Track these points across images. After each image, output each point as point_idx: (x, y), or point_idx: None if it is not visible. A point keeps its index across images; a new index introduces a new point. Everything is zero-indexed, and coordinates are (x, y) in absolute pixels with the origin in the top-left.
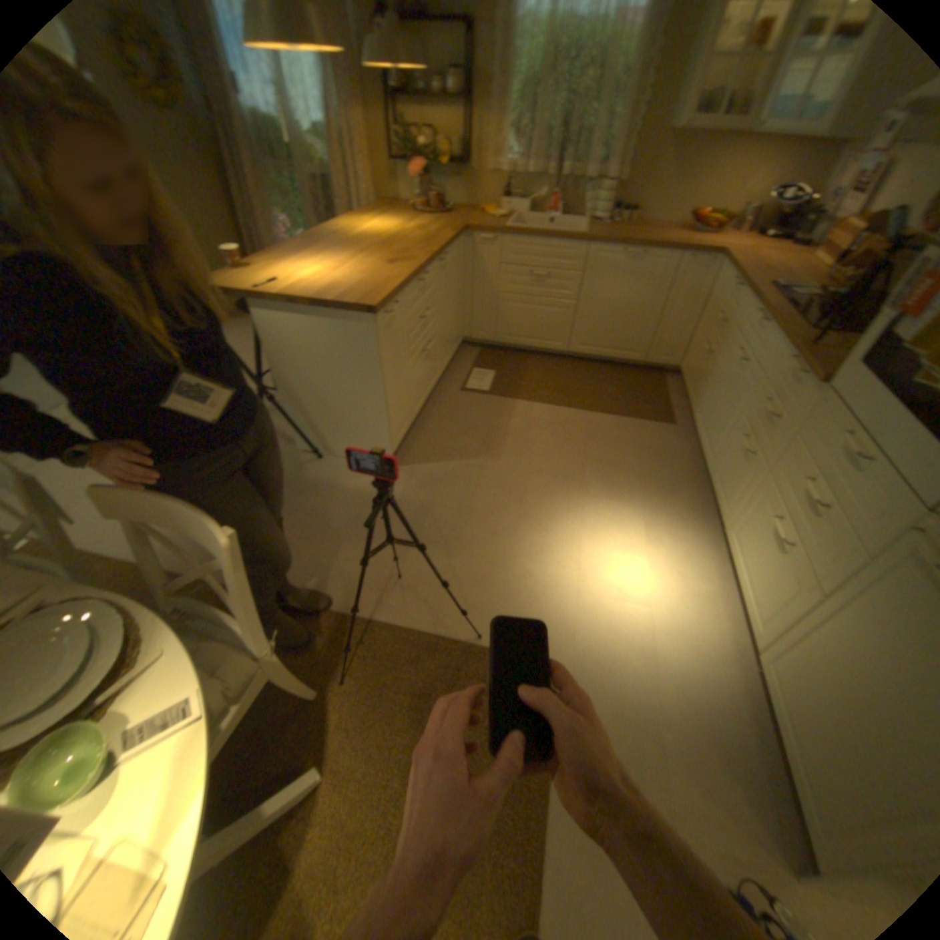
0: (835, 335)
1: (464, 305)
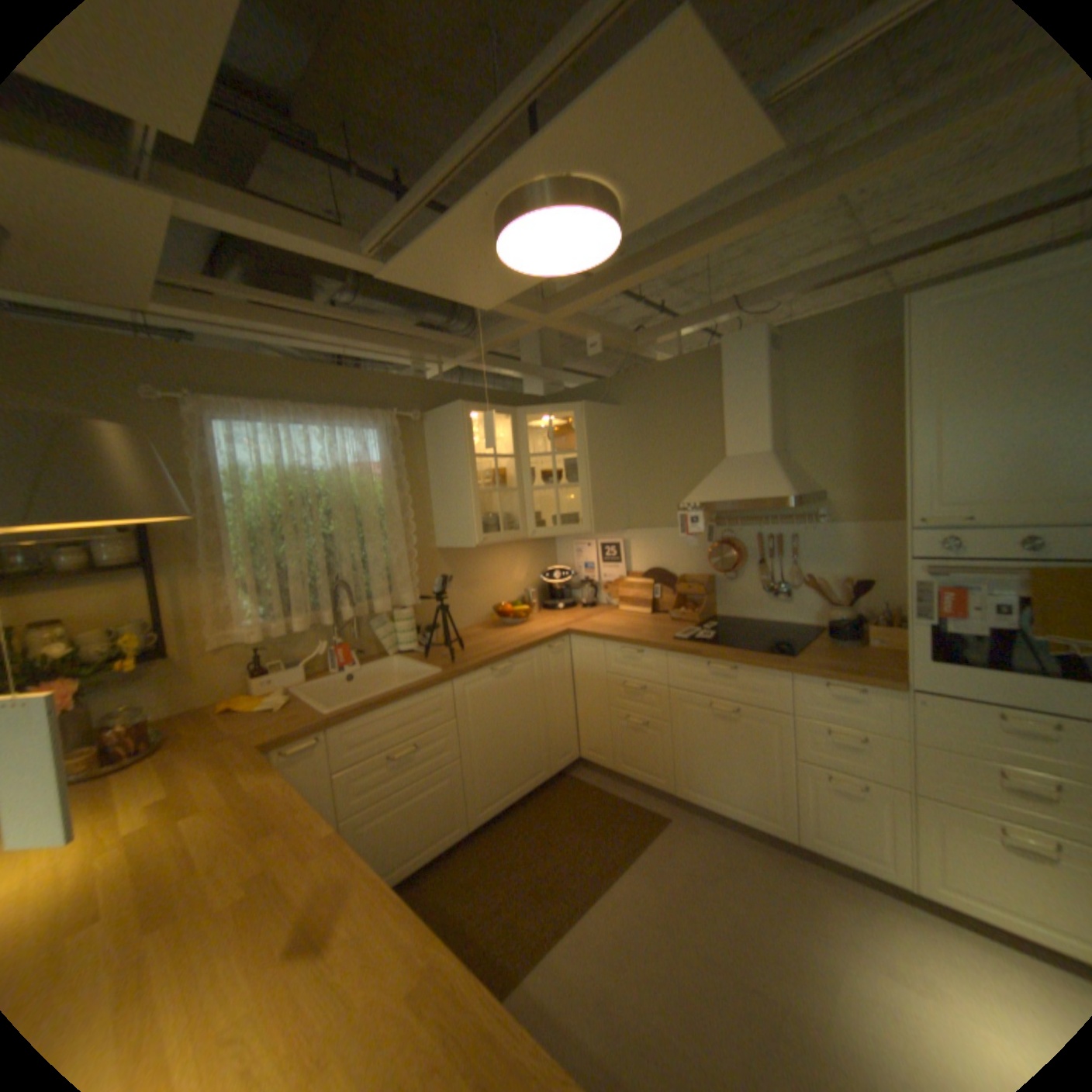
0: (806, 654)
1: None
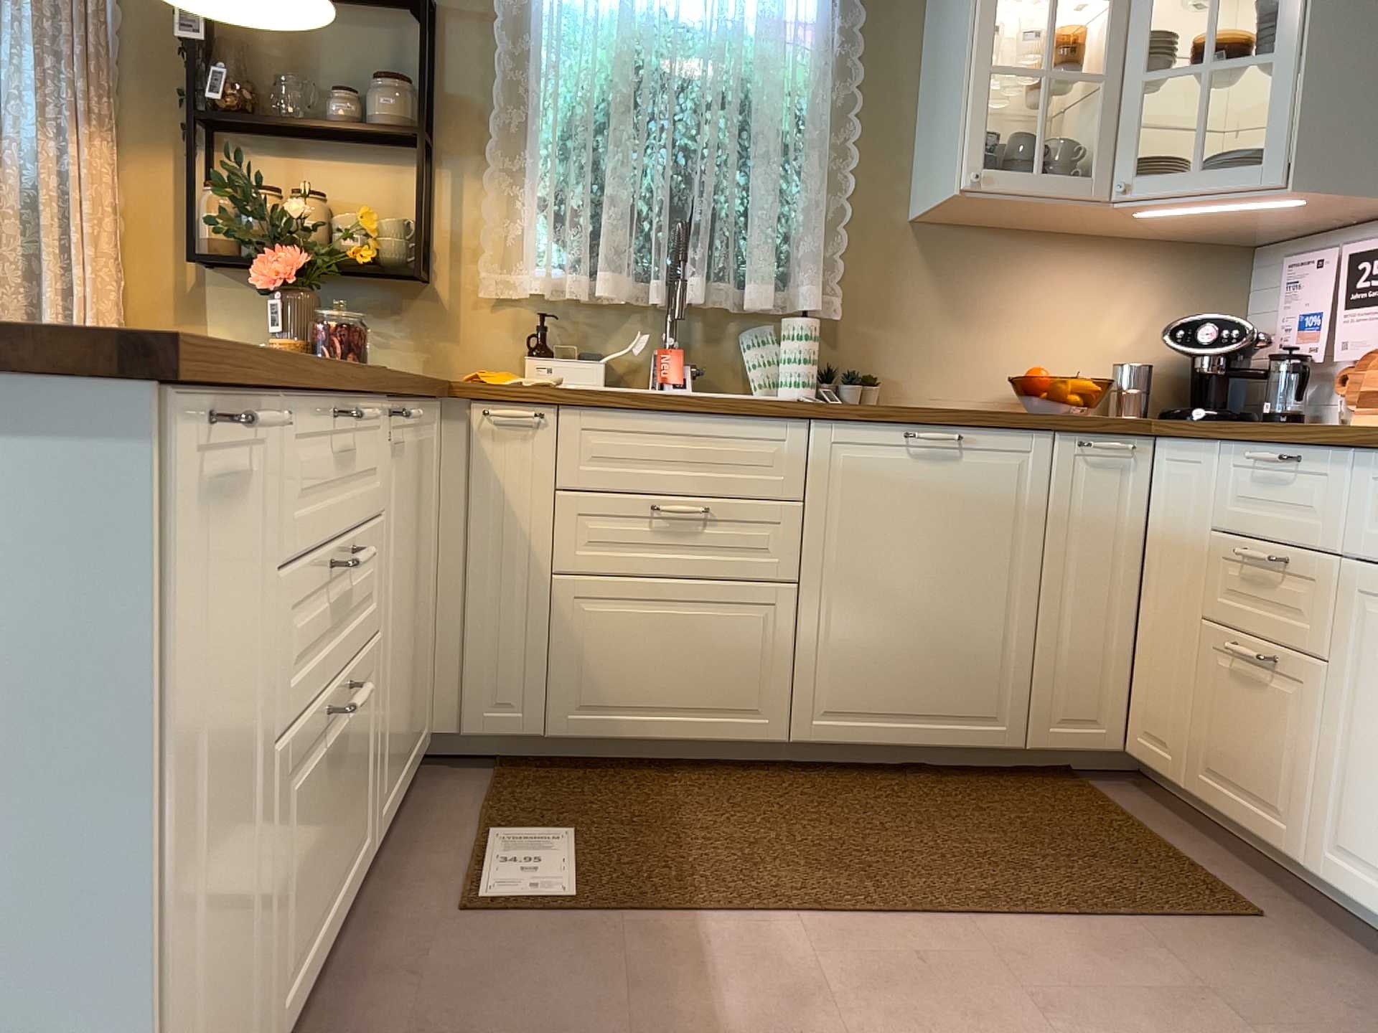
0: None
1: (432, 621)
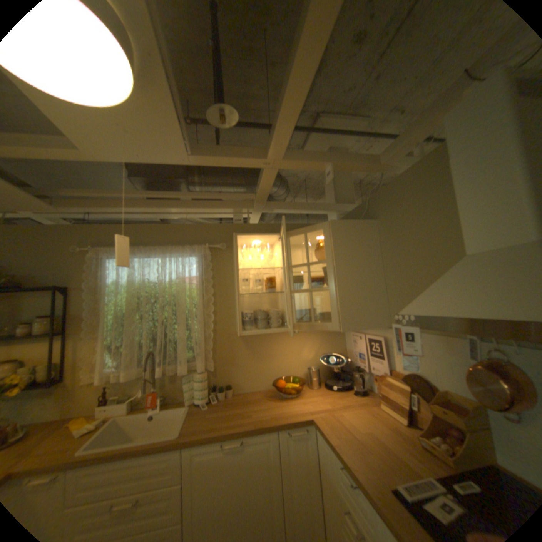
0: None
1: None
